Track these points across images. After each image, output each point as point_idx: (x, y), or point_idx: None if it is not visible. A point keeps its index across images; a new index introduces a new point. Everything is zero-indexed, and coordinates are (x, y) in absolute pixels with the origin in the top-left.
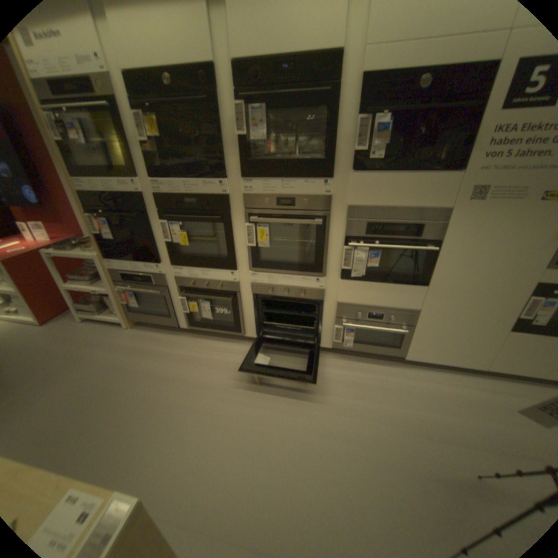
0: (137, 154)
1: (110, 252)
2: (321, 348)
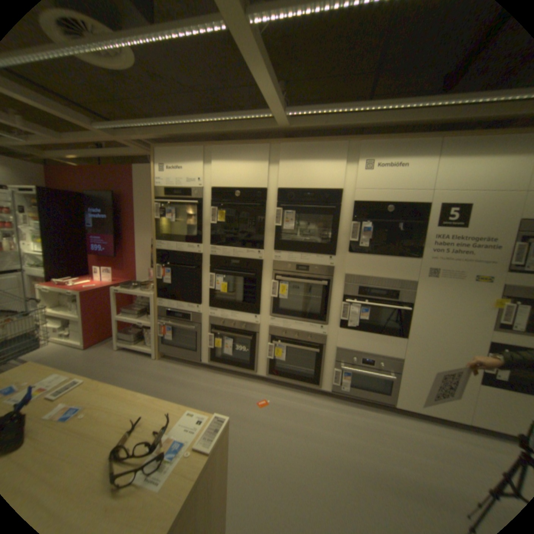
0: (207, 231)
1: (163, 293)
2: (322, 391)
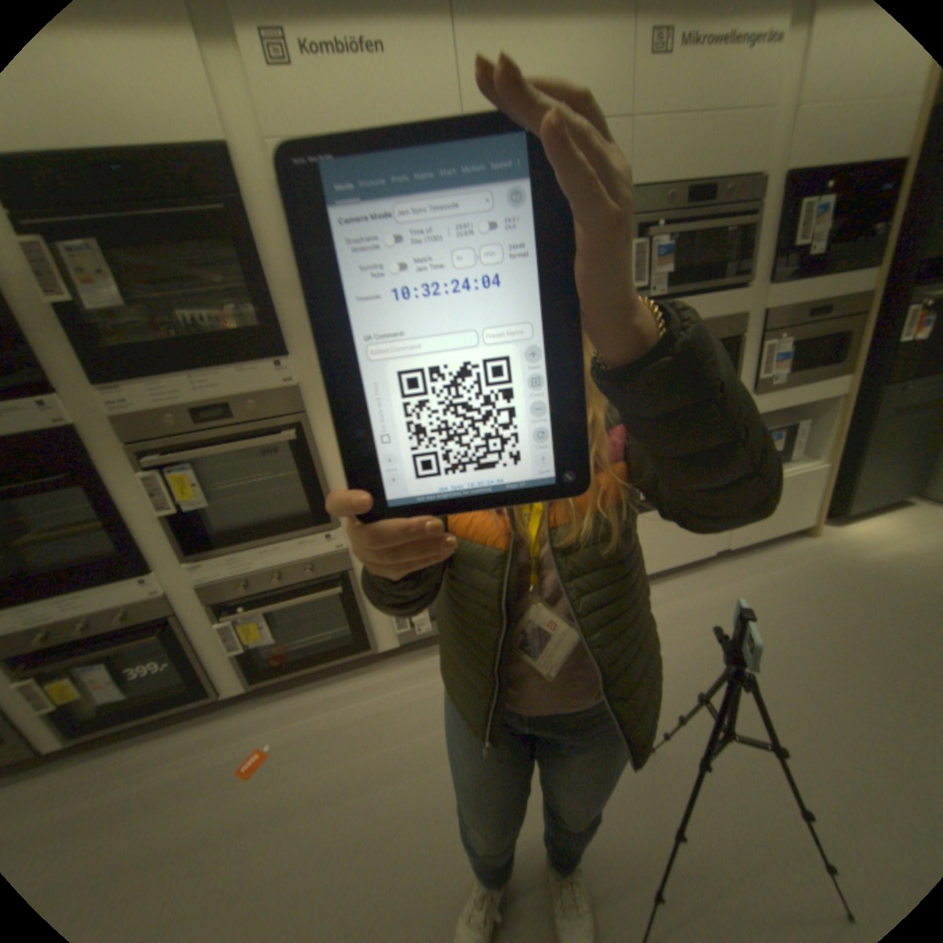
0: None
1: None
2: (379, 654)
